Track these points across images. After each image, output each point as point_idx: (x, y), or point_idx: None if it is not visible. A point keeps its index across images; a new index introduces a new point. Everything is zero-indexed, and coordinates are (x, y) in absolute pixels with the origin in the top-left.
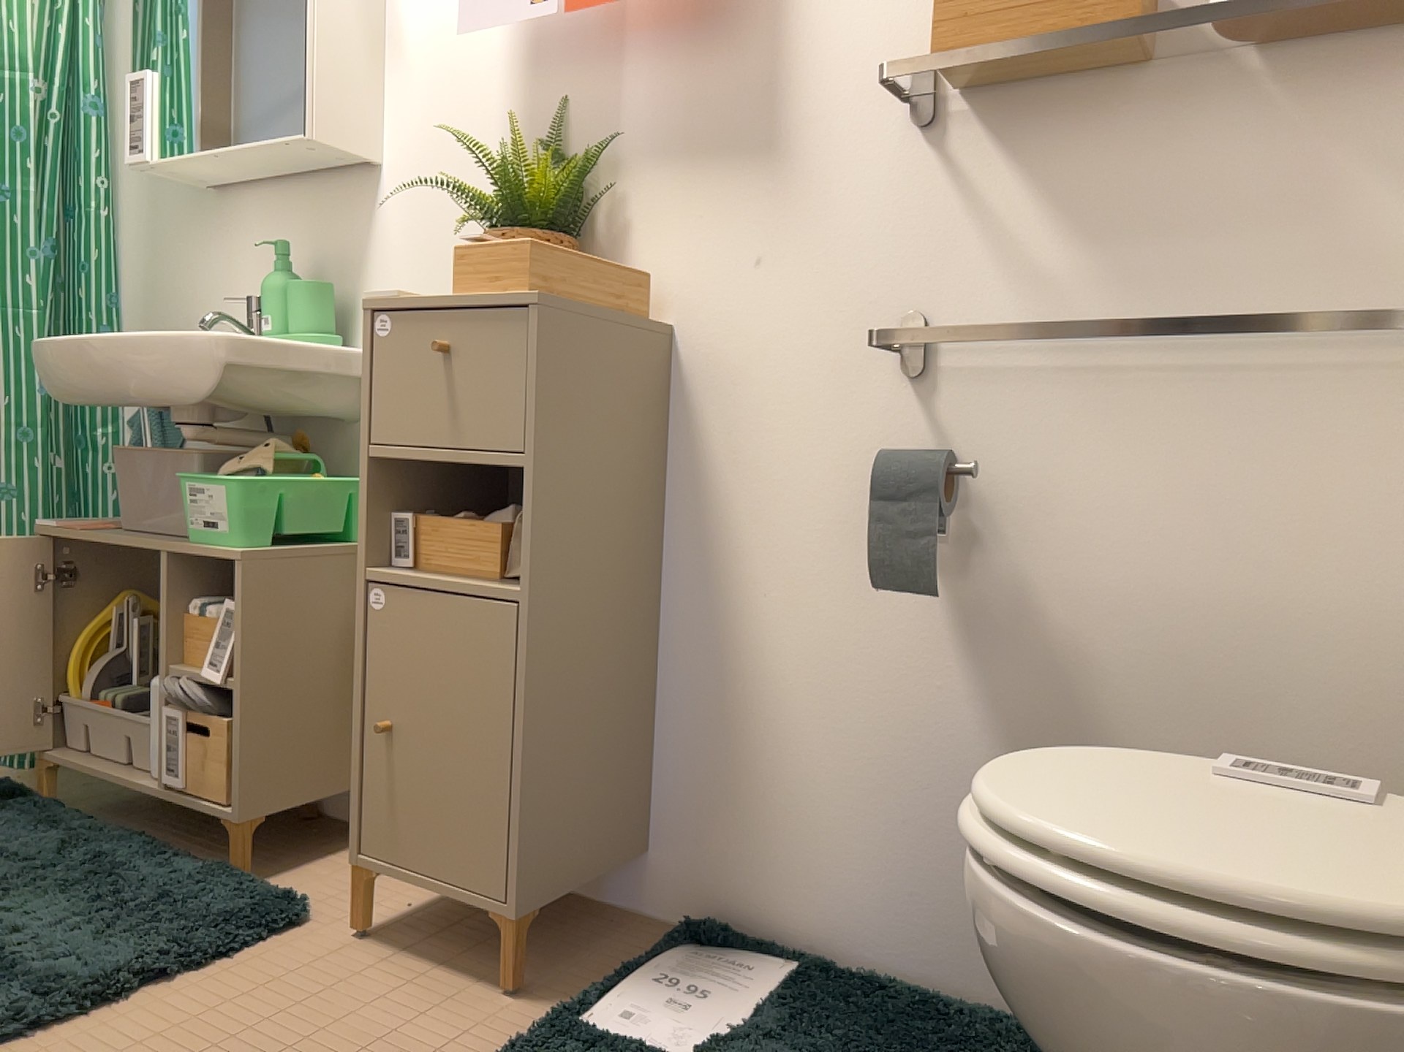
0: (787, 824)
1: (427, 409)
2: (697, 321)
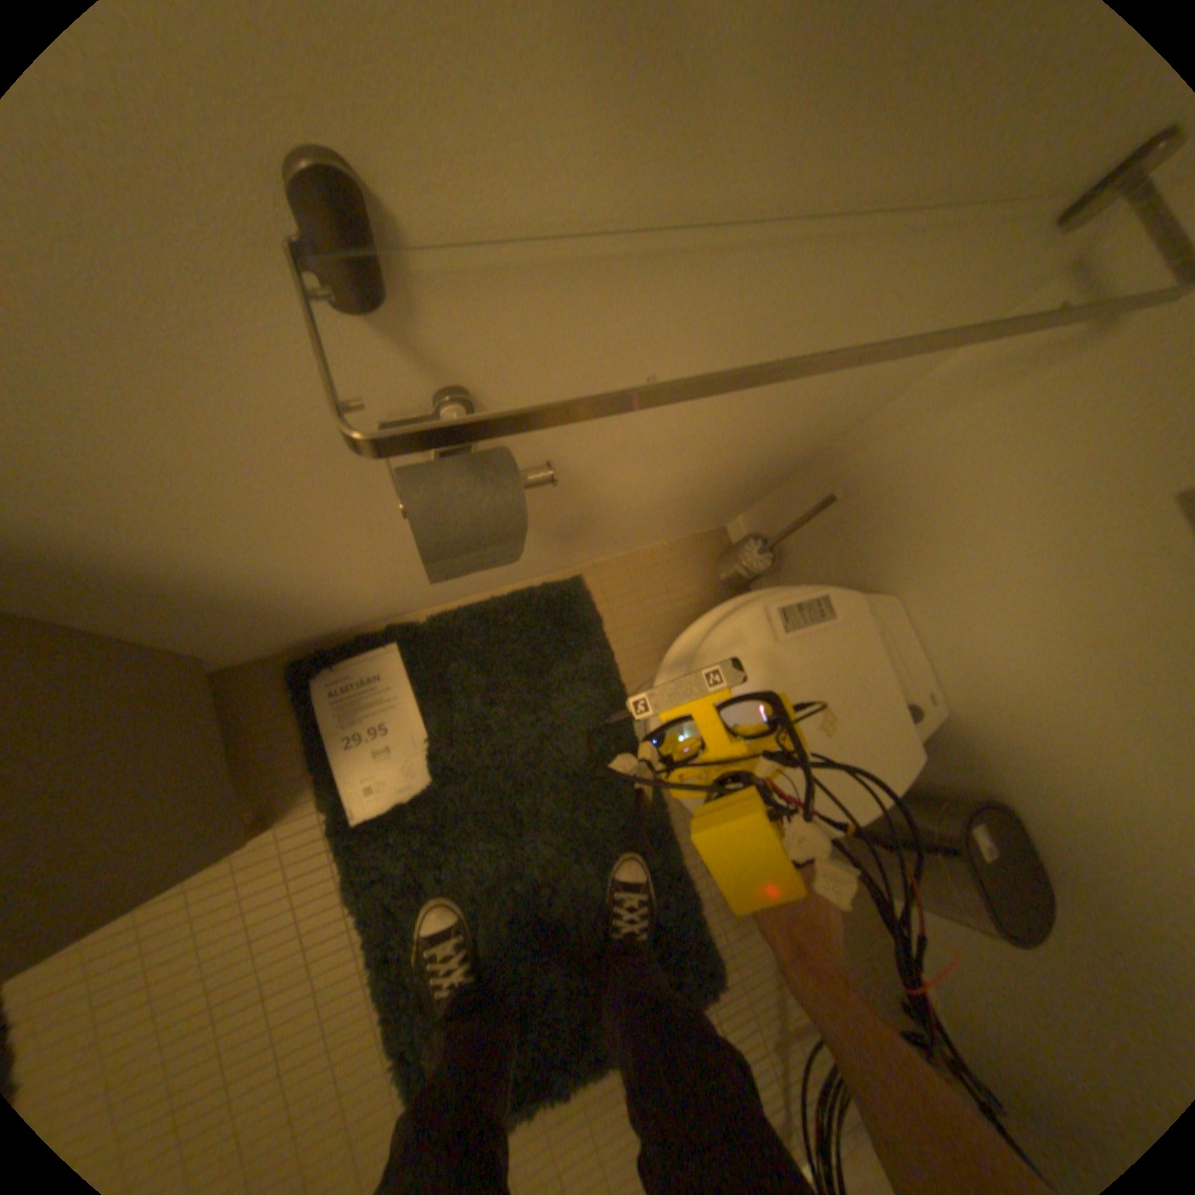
0: (340, 610)
1: None
2: None
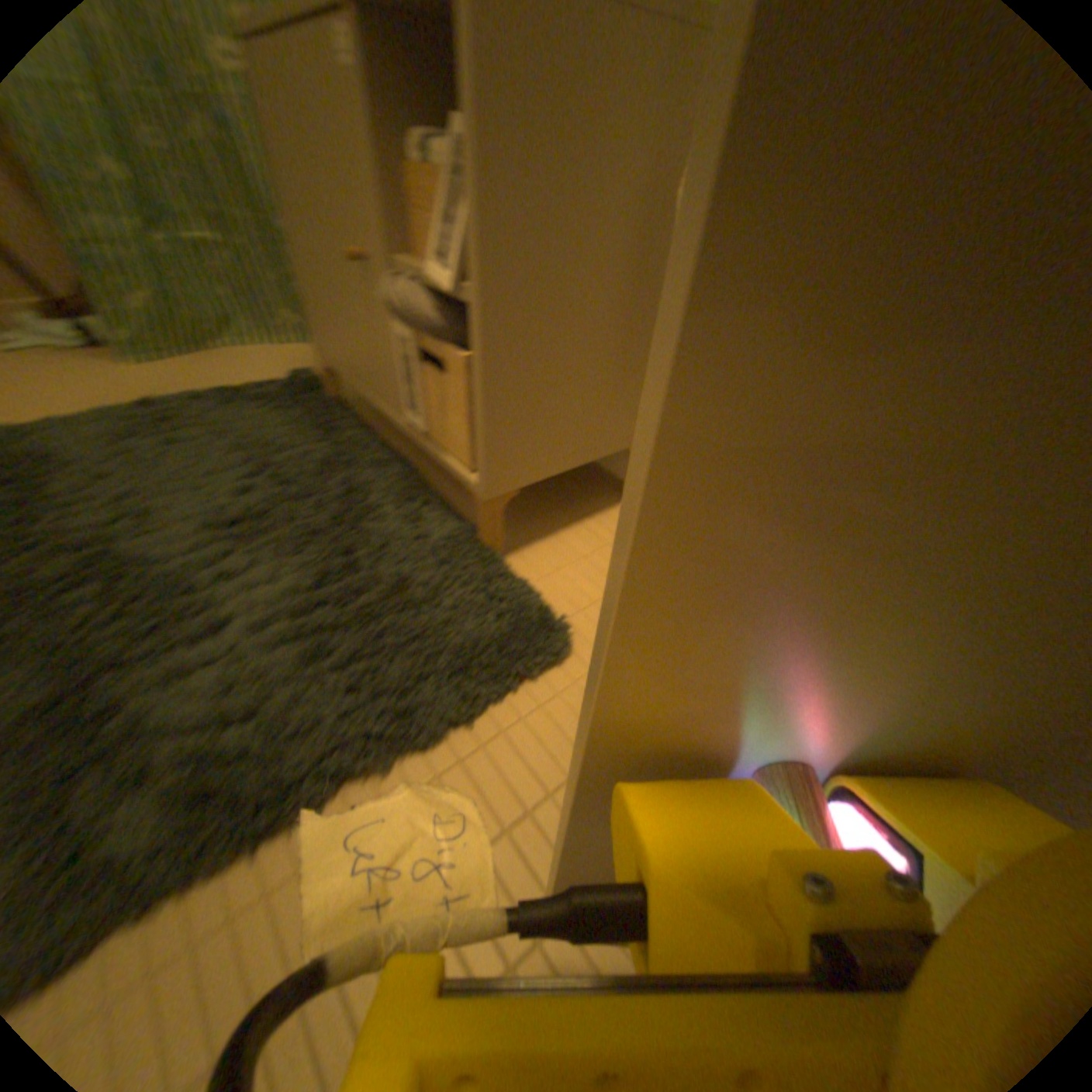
0: None
1: None
2: None
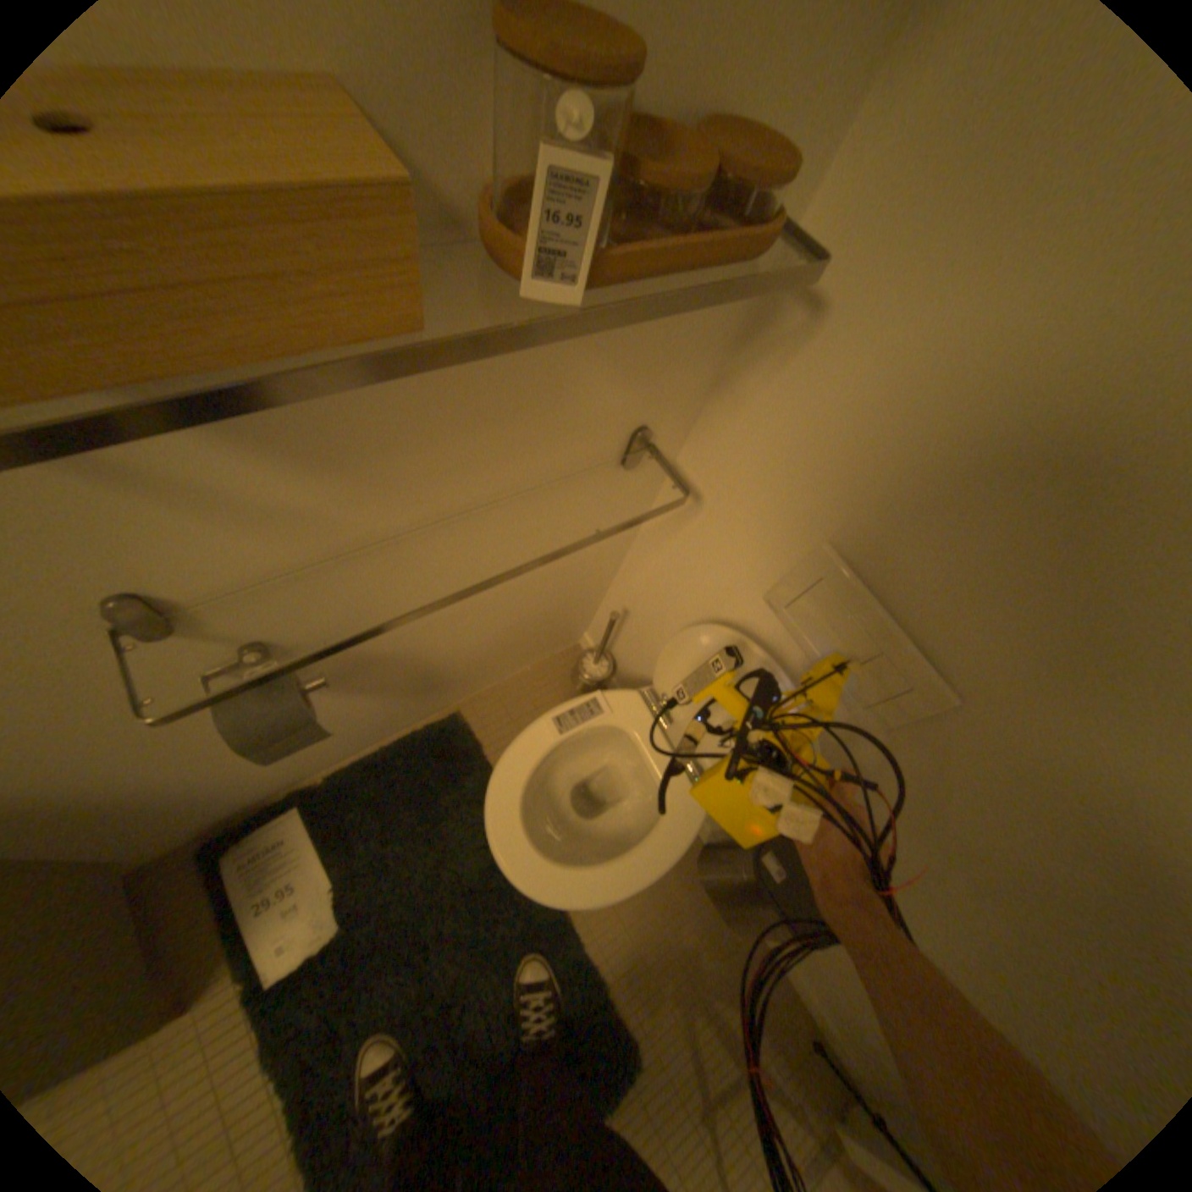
0: (234, 791)
1: None
2: None
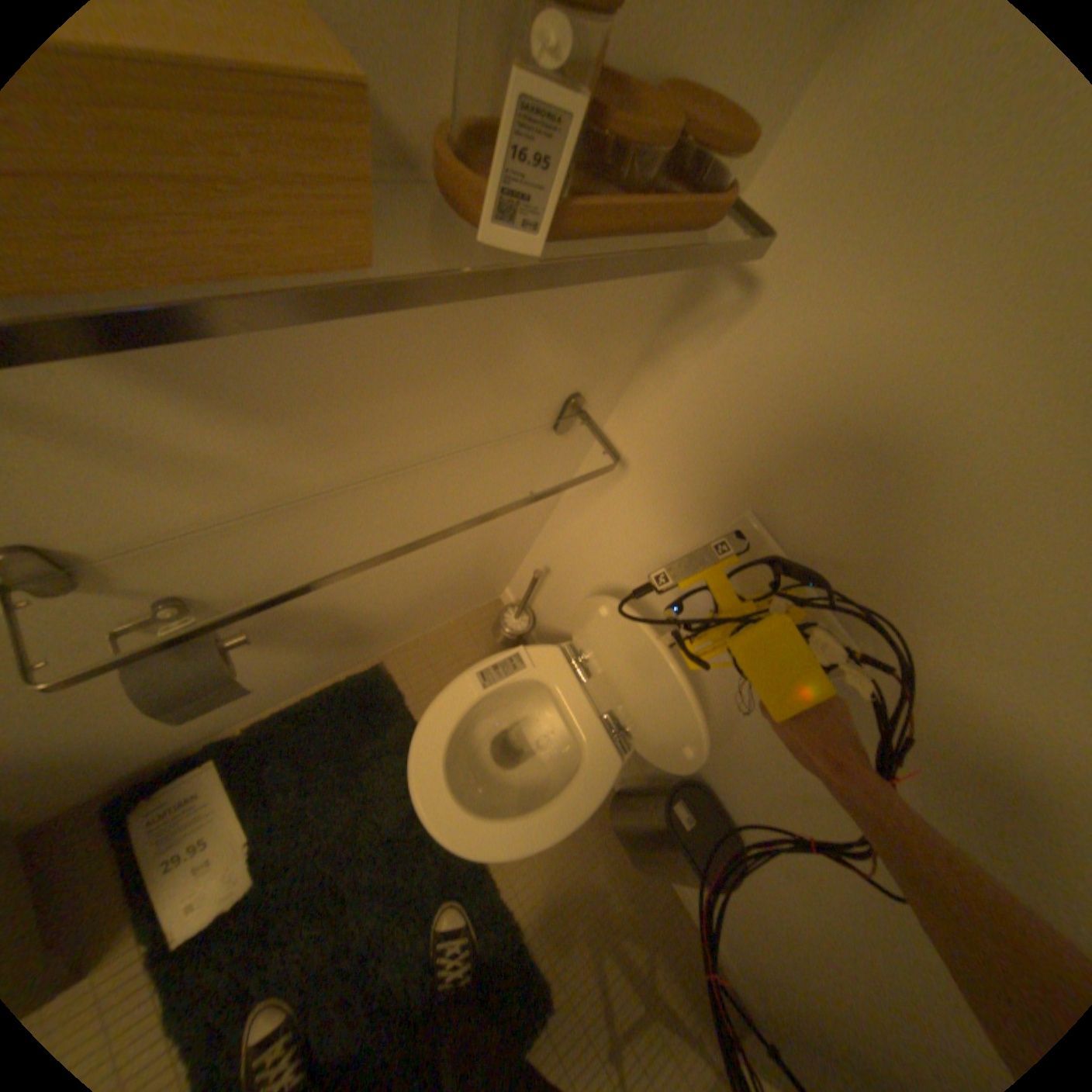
0: (146, 745)
1: None
2: None
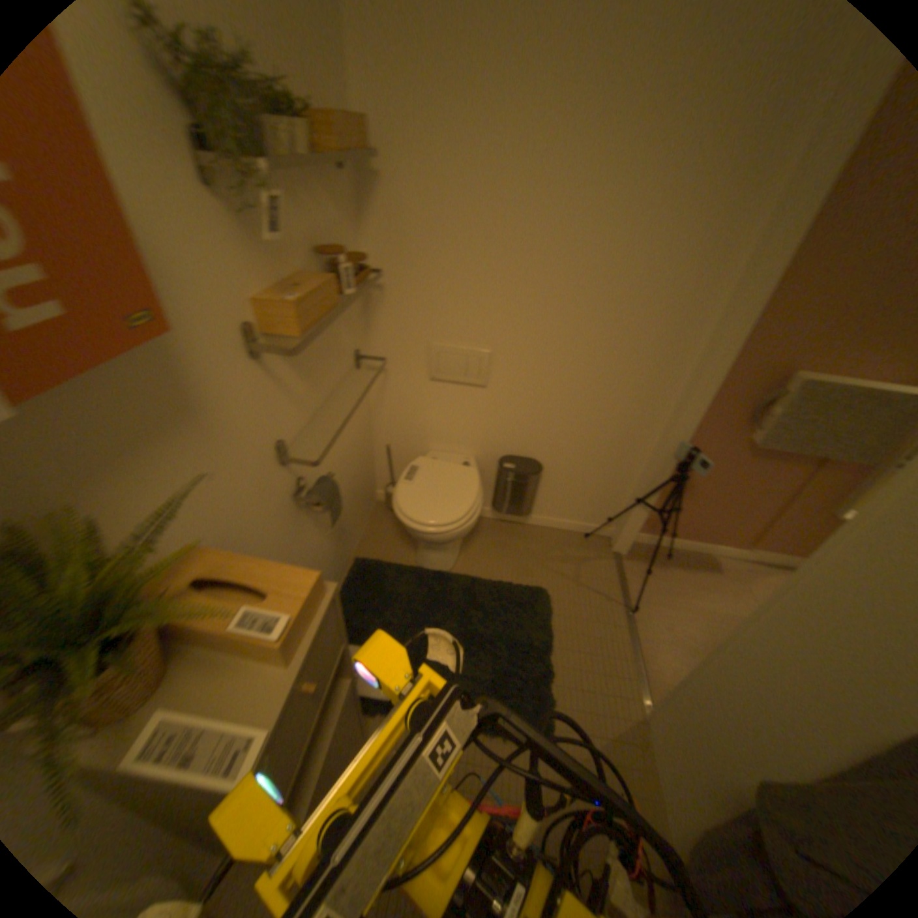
0: None
1: (301, 731)
2: (195, 536)
